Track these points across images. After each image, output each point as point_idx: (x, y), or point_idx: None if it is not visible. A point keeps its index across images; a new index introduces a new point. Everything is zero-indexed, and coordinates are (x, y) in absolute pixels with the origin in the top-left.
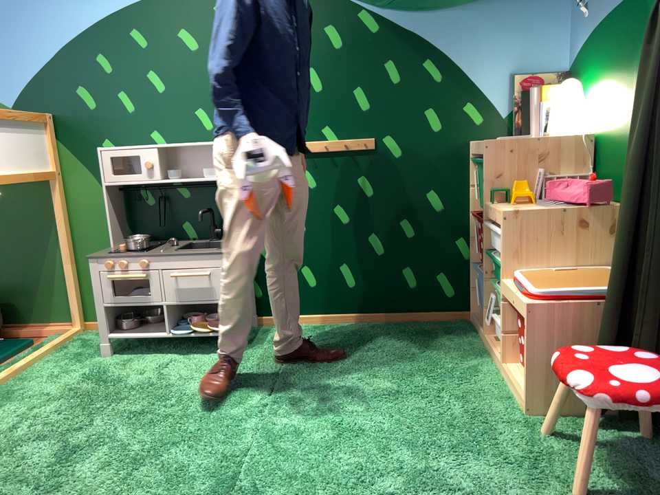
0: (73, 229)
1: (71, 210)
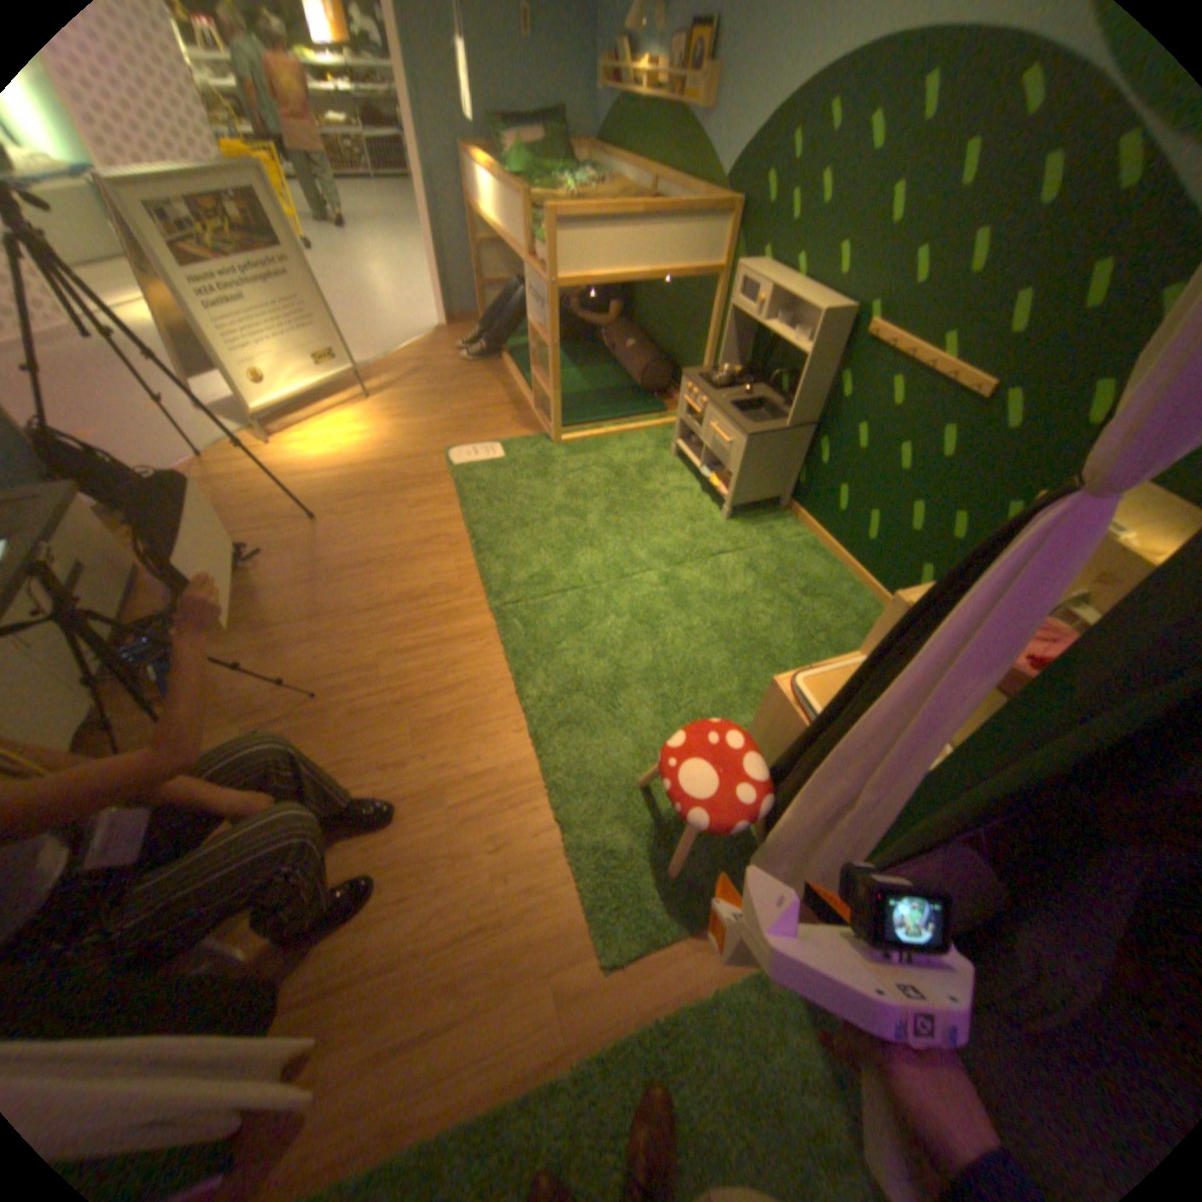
0: (721, 331)
1: (724, 312)
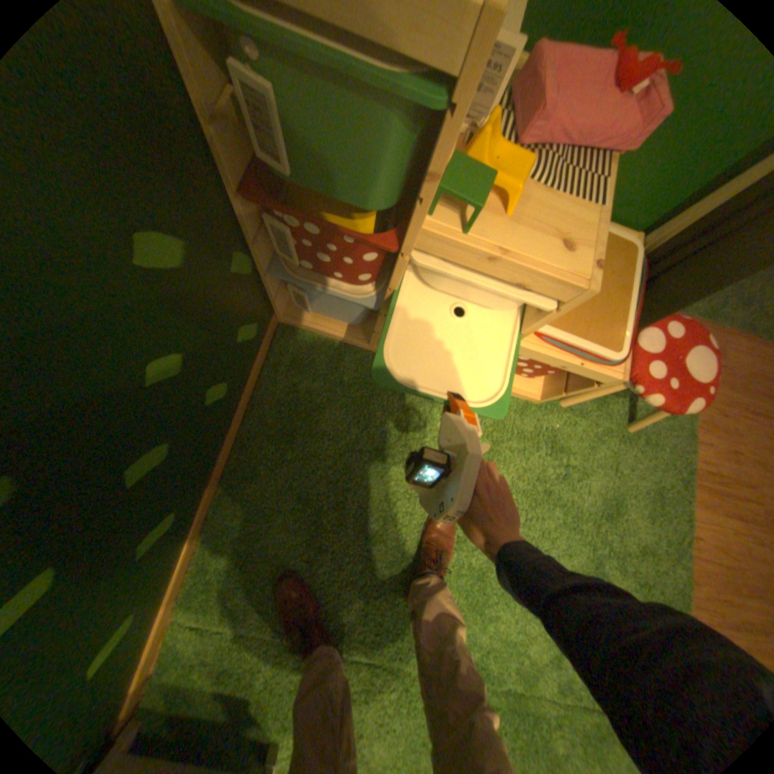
0: None
1: None
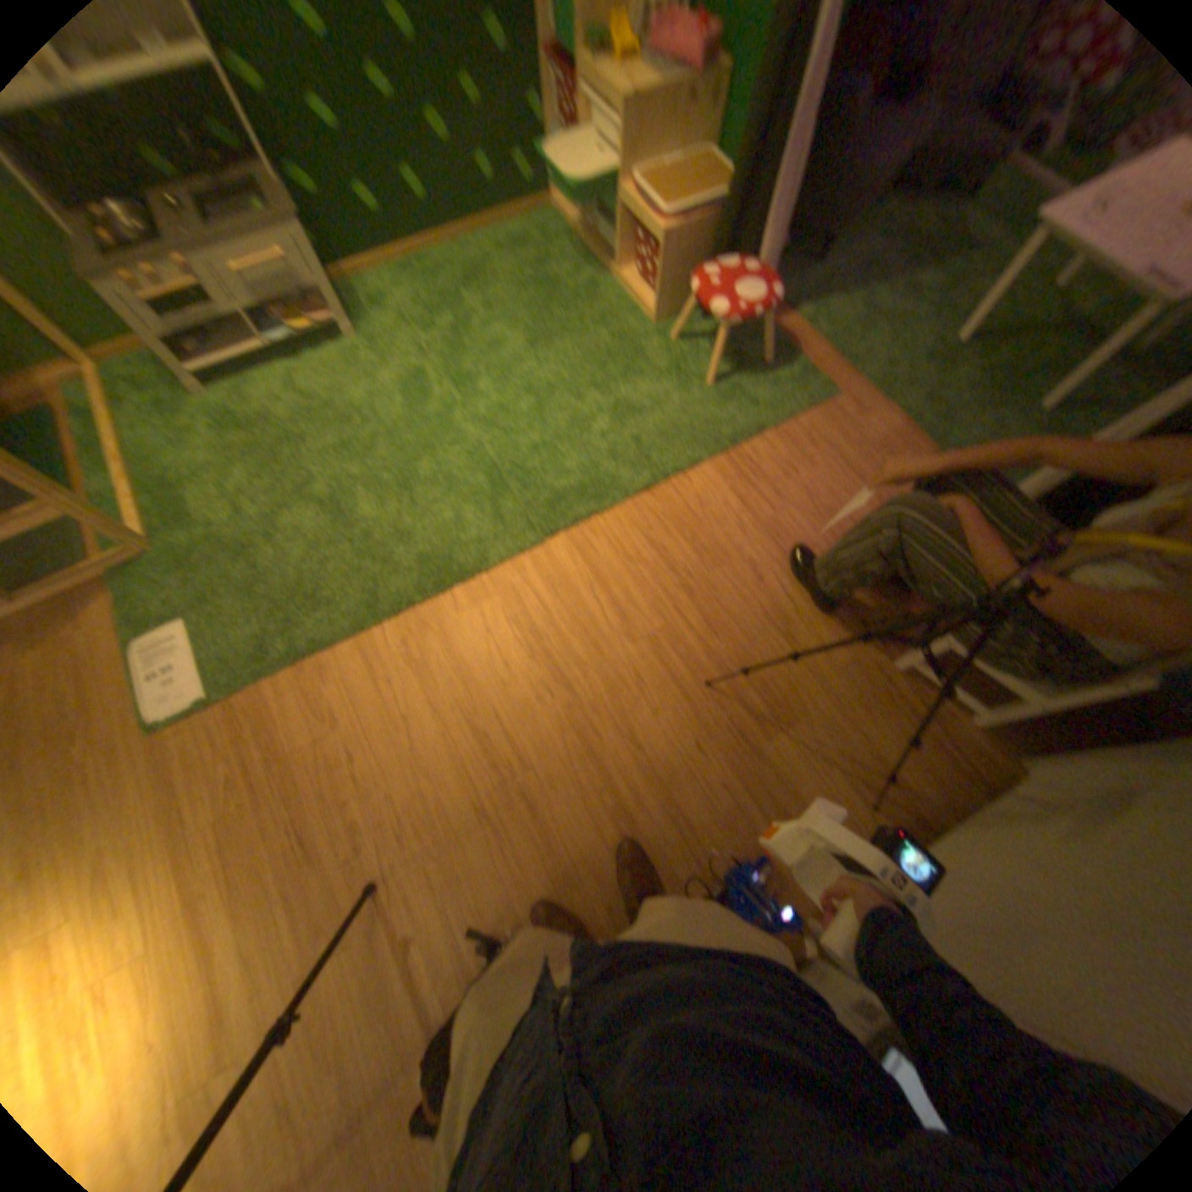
0: None
1: None
